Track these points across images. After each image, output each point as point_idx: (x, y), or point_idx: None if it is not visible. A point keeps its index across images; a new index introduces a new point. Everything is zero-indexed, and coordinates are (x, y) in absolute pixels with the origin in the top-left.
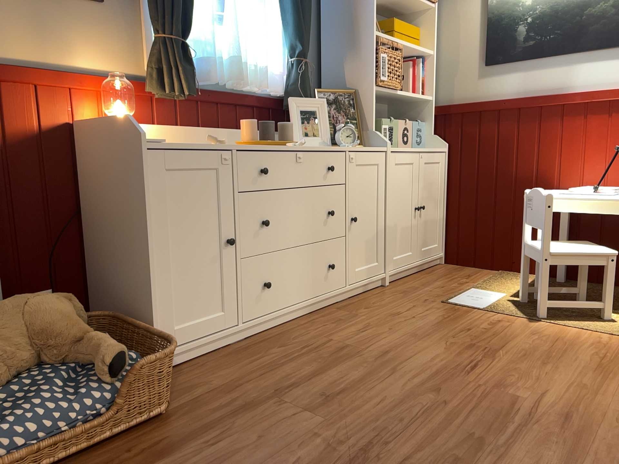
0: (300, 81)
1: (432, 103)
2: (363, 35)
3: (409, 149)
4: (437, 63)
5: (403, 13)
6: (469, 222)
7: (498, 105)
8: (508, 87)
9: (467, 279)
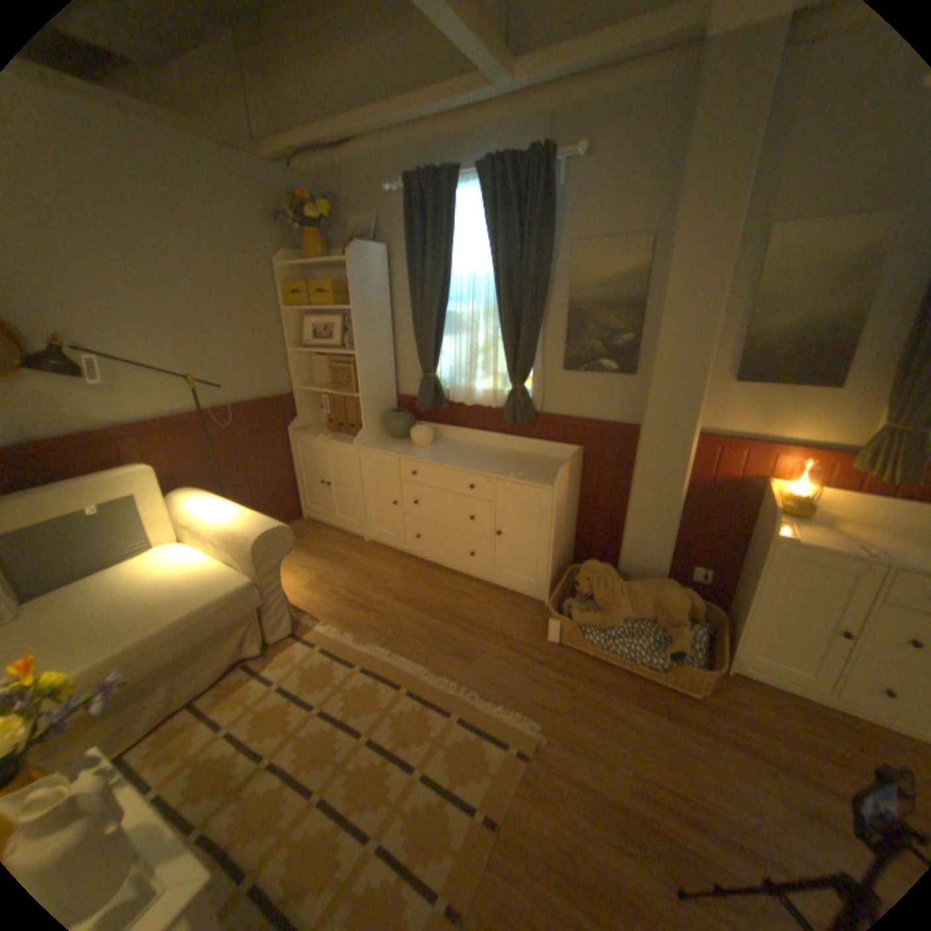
0: None
1: None
2: None
3: None
4: None
5: None
6: None
7: None
8: None
9: None
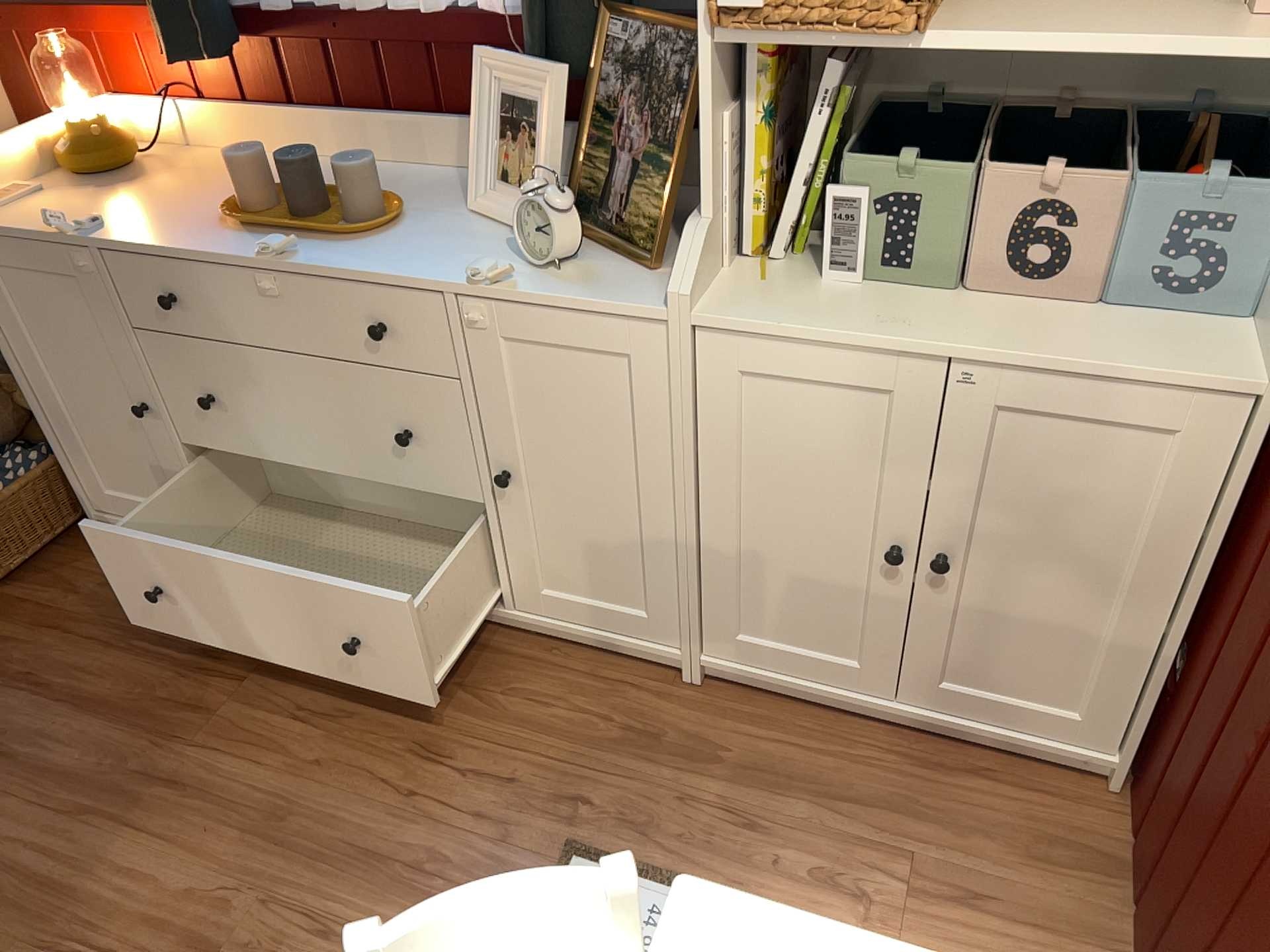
0: None
1: None
2: None
3: (968, 317)
4: None
5: None
6: (1196, 761)
7: None
8: None
9: (916, 896)
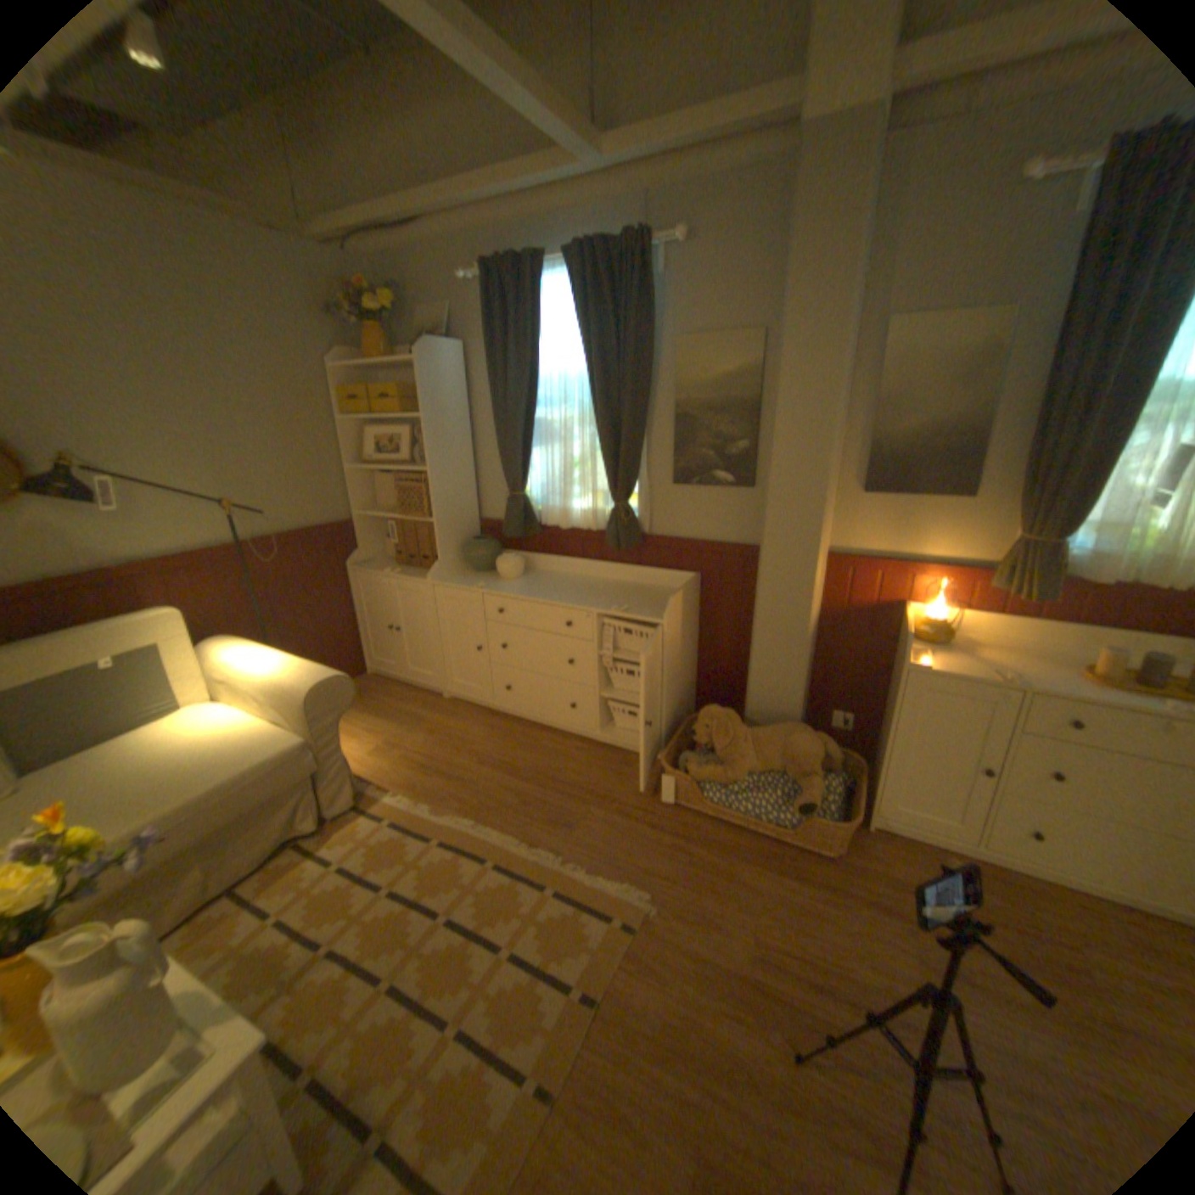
0: None
1: None
2: None
3: None
4: None
5: None
6: None
7: None
8: None
9: None
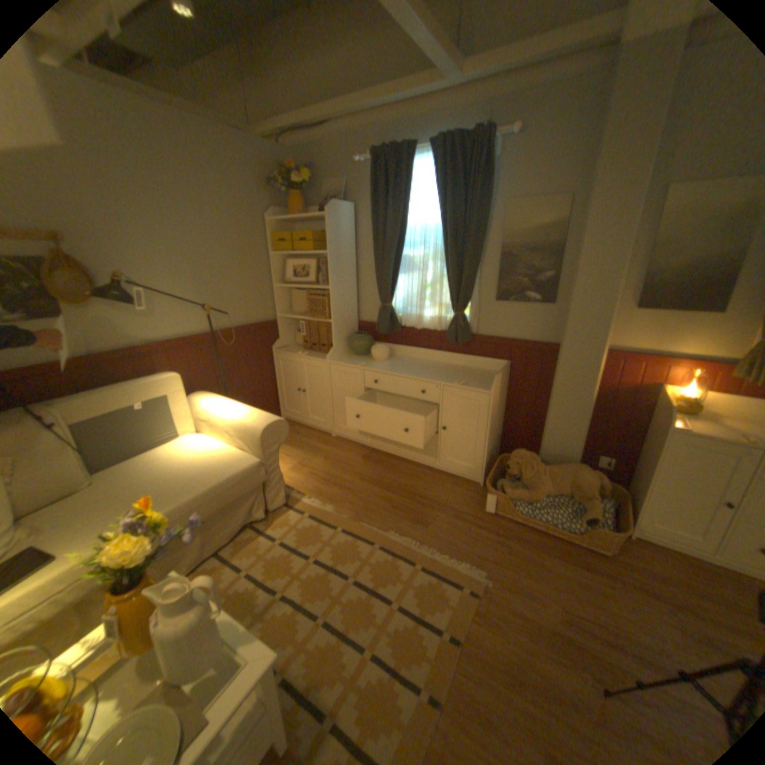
0: None
1: None
2: None
3: None
4: None
5: None
6: None
7: None
8: None
9: None
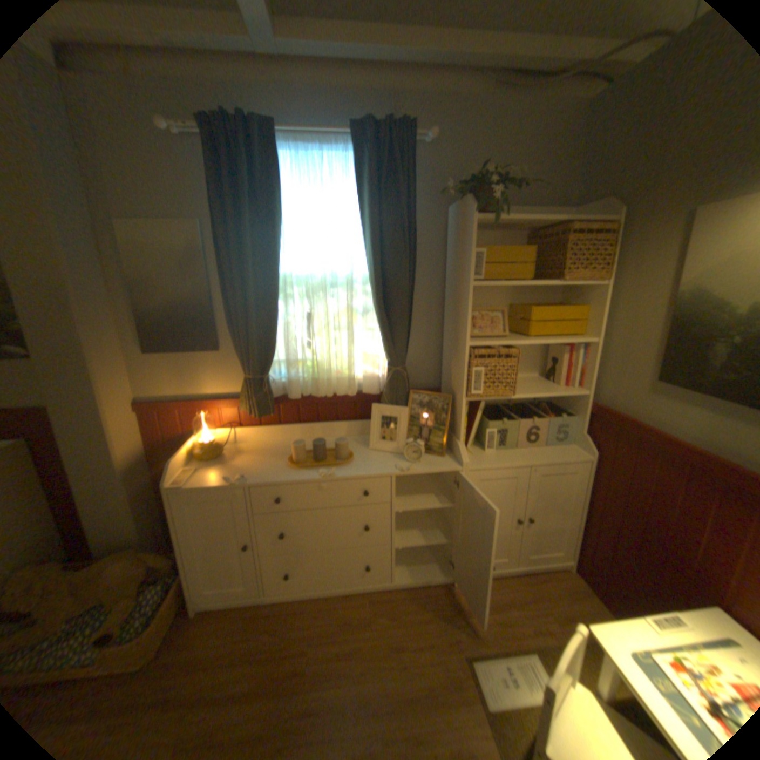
0: (387, 388)
1: (589, 400)
2: (460, 344)
3: (525, 456)
4: (607, 351)
5: (573, 284)
6: (608, 555)
7: (664, 444)
8: (688, 424)
9: (560, 628)
